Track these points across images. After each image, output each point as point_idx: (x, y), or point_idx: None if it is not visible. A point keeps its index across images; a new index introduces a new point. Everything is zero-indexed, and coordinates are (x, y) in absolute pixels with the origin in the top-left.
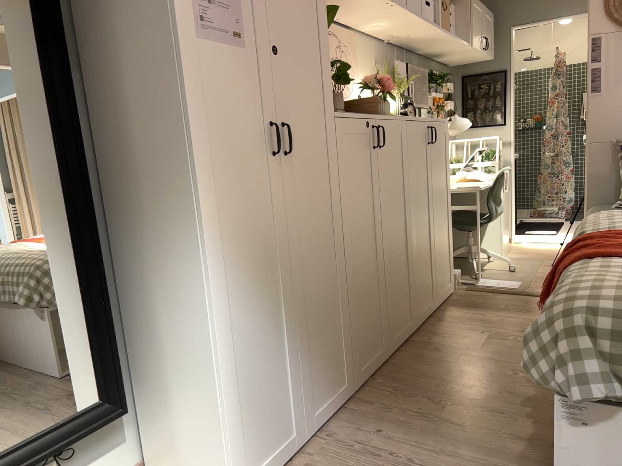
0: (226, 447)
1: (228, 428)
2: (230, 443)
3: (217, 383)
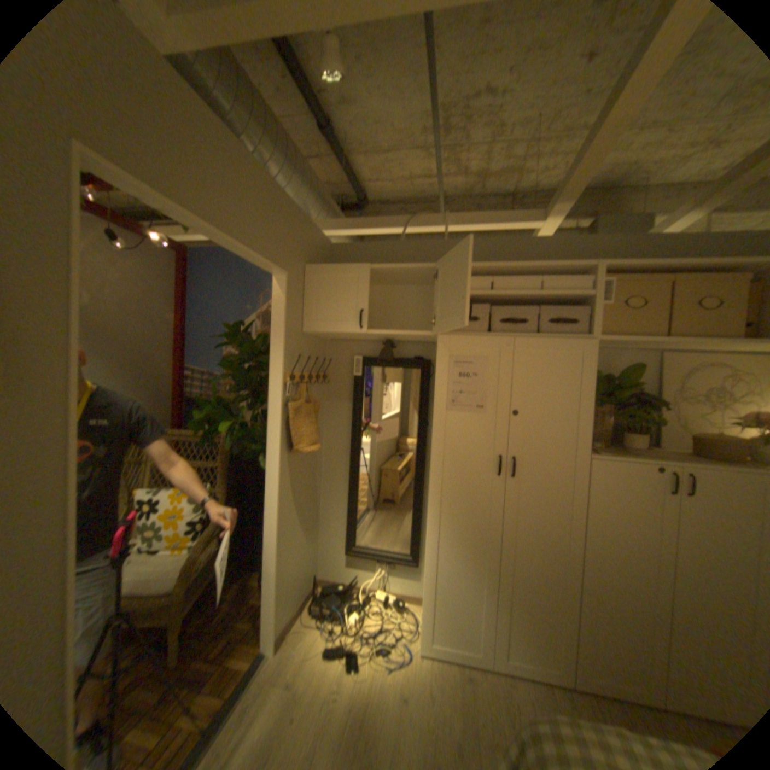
0: (423, 617)
1: (427, 608)
2: (427, 617)
3: (425, 581)
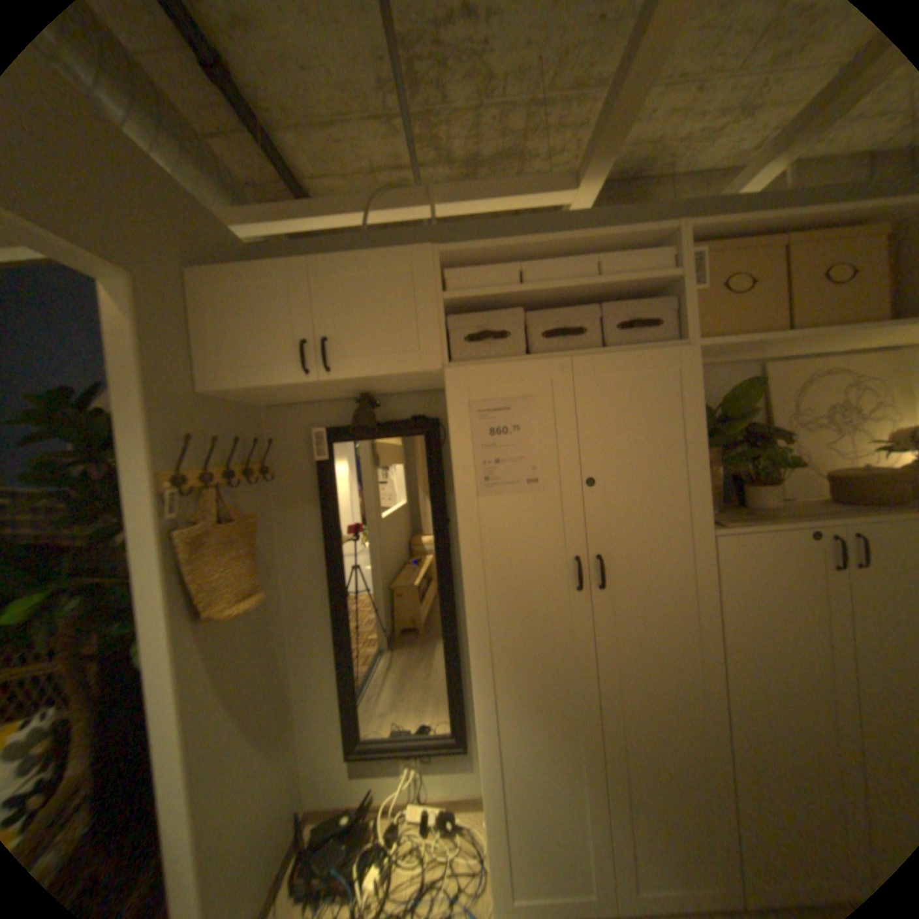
0: (490, 854)
1: (495, 838)
2: (496, 853)
3: (484, 793)
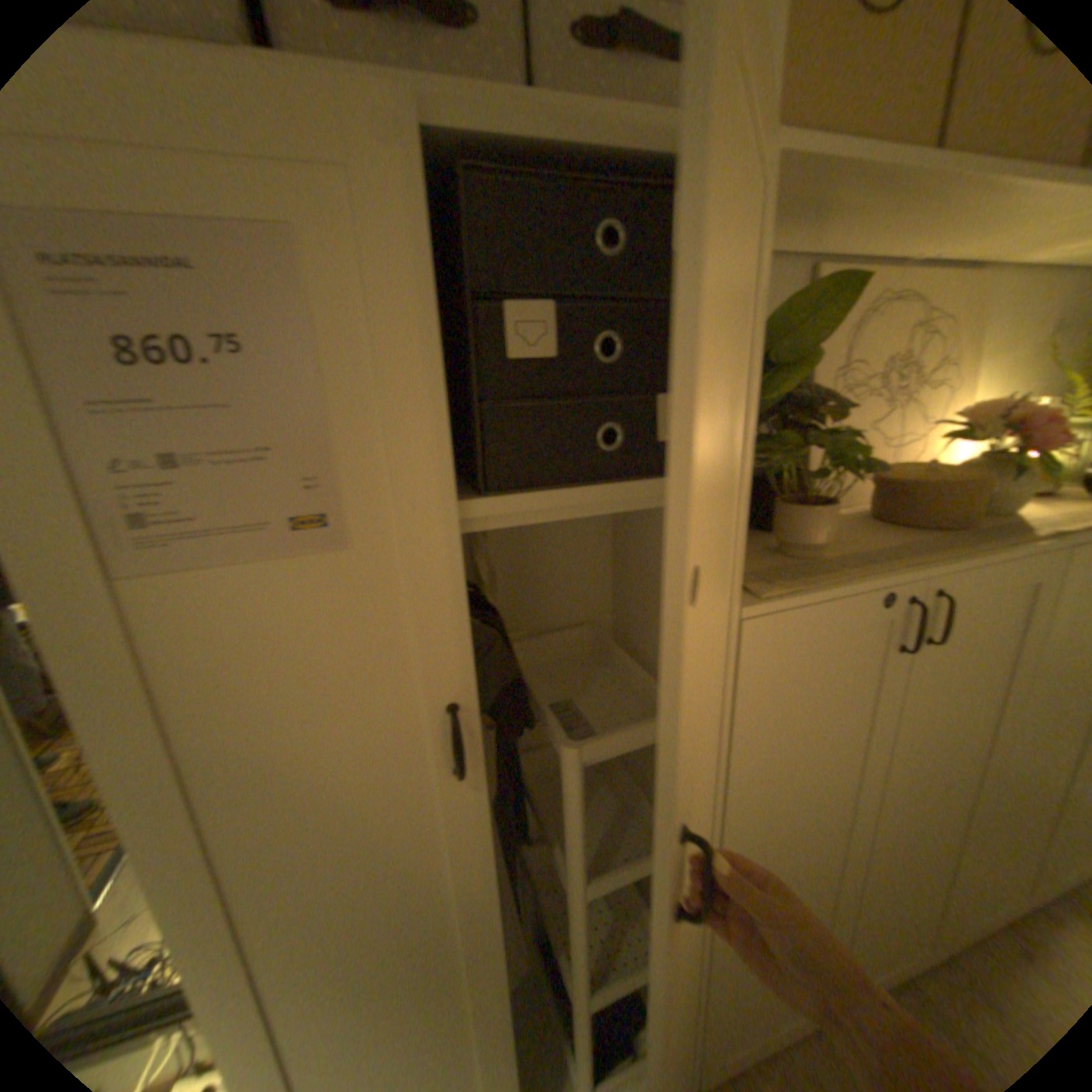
0: None
1: None
2: None
3: None
